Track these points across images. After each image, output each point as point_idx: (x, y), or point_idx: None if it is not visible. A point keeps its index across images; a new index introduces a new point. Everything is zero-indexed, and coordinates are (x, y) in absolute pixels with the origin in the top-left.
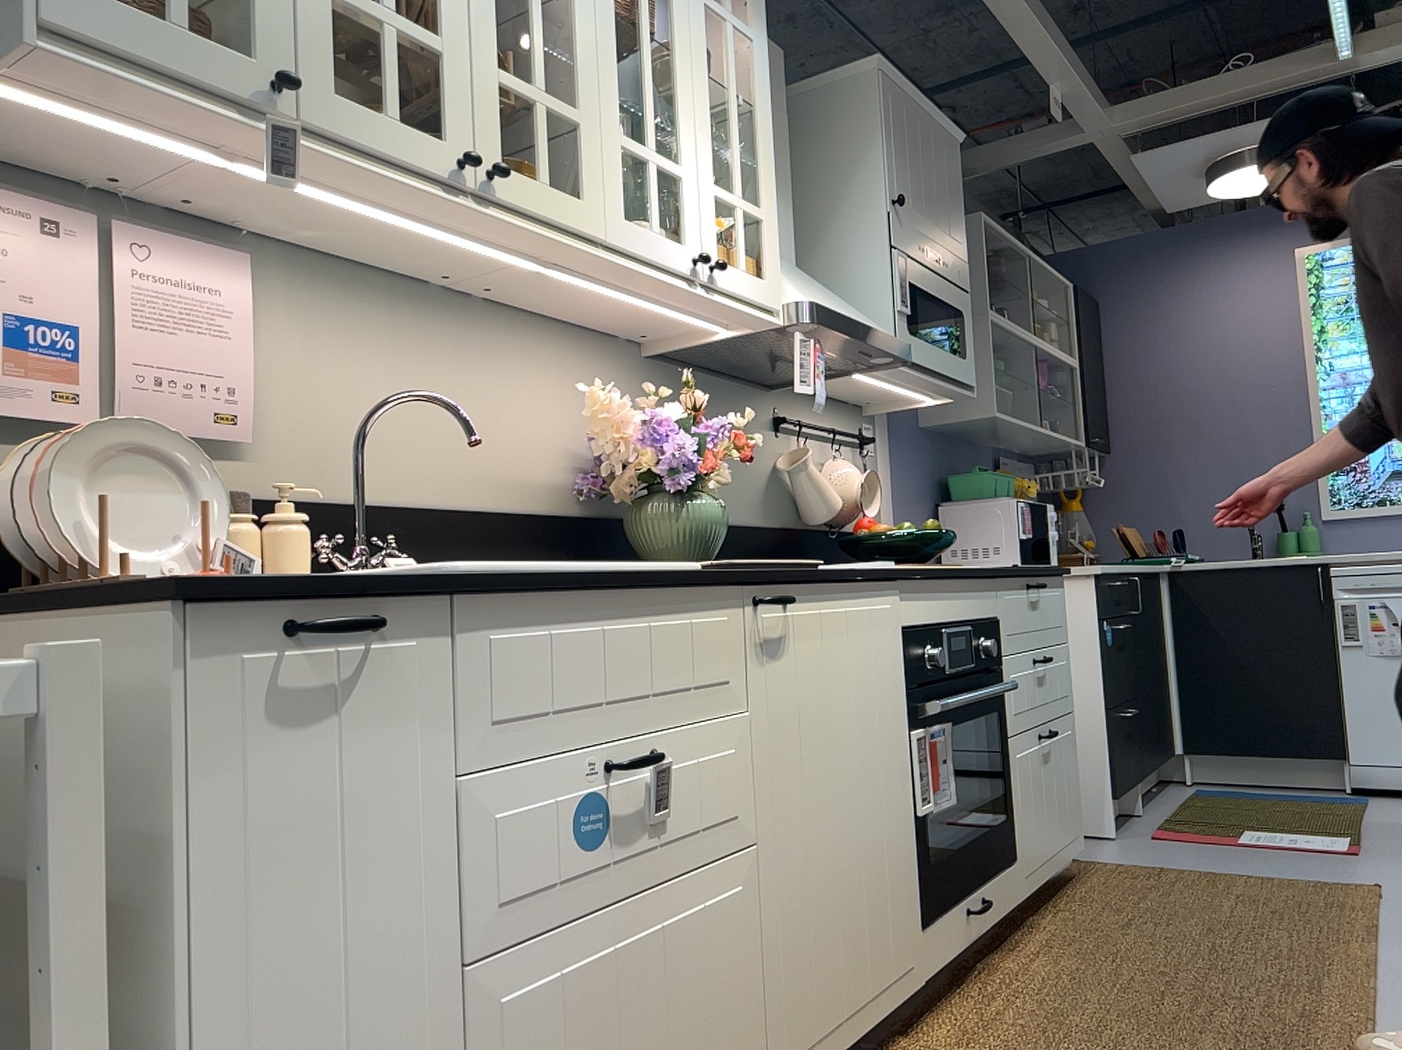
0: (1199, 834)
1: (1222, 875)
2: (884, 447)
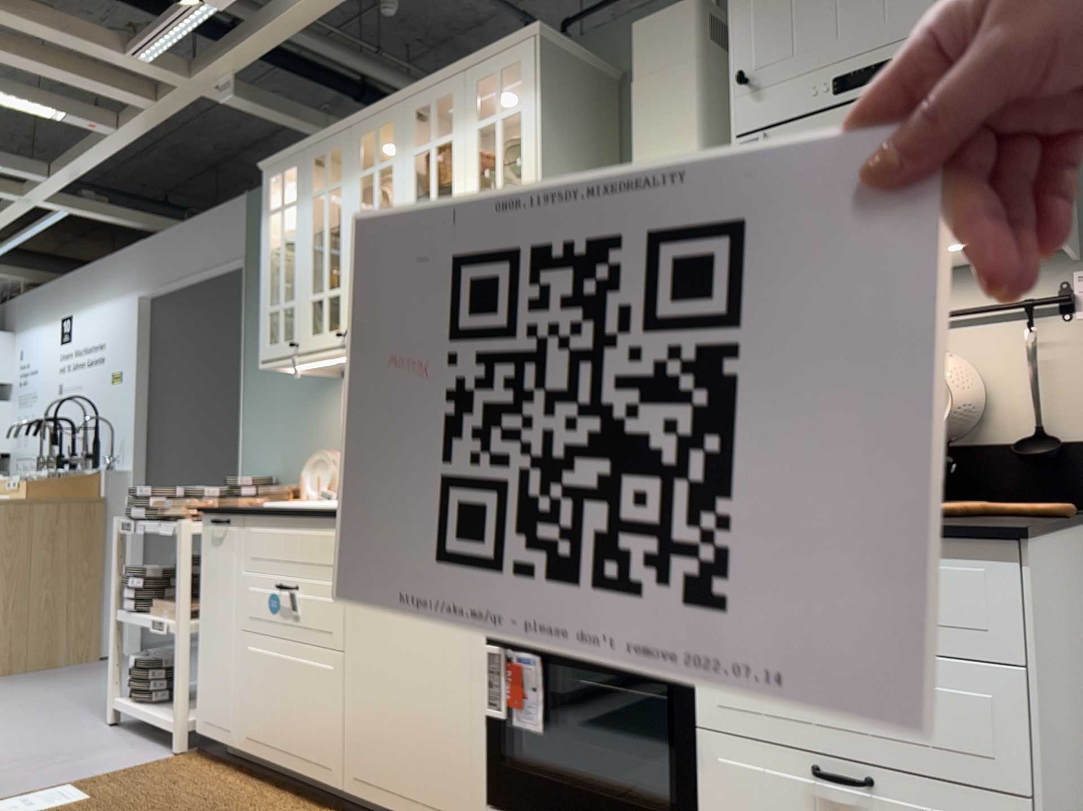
0: None
1: None
2: None
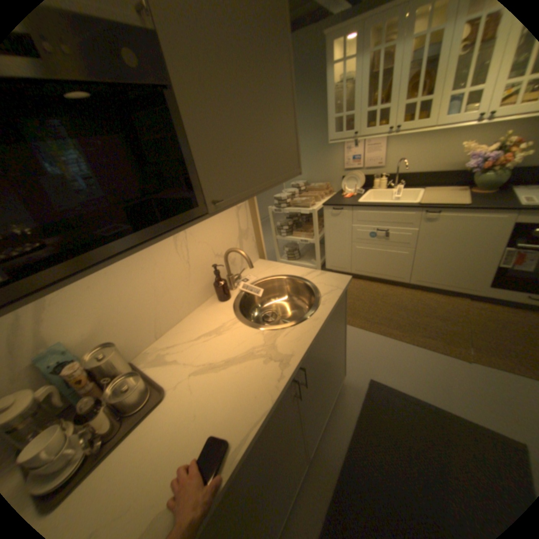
0: None
1: None
2: None
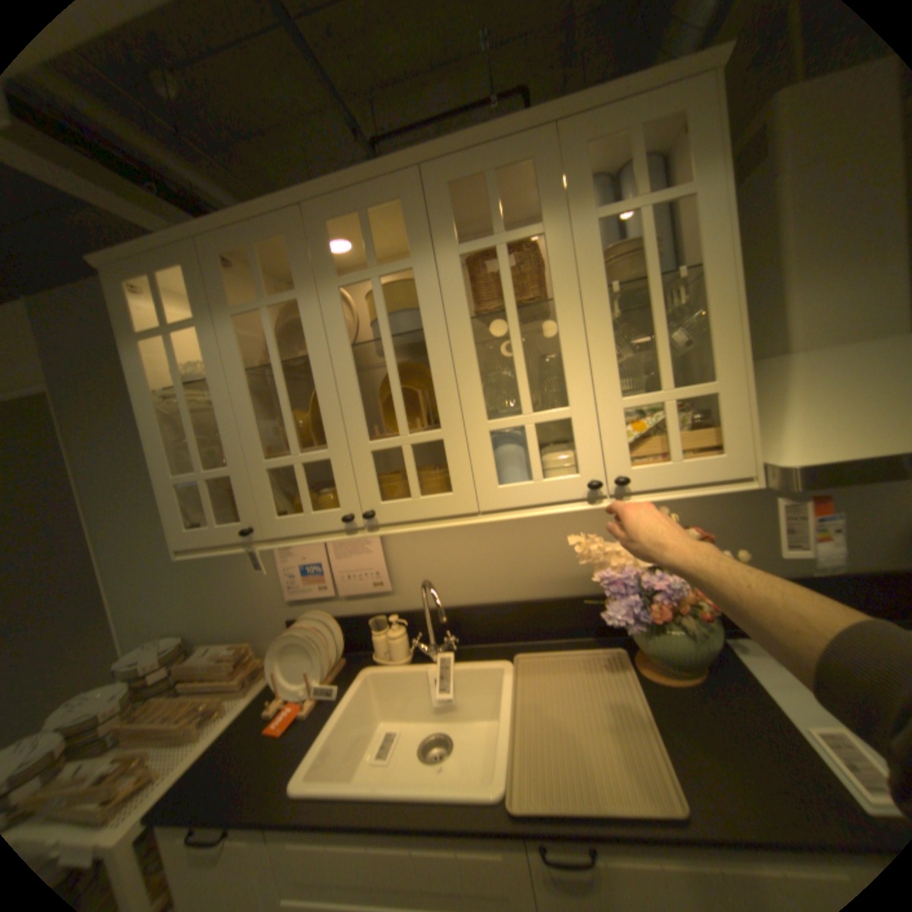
0: None
1: None
2: None
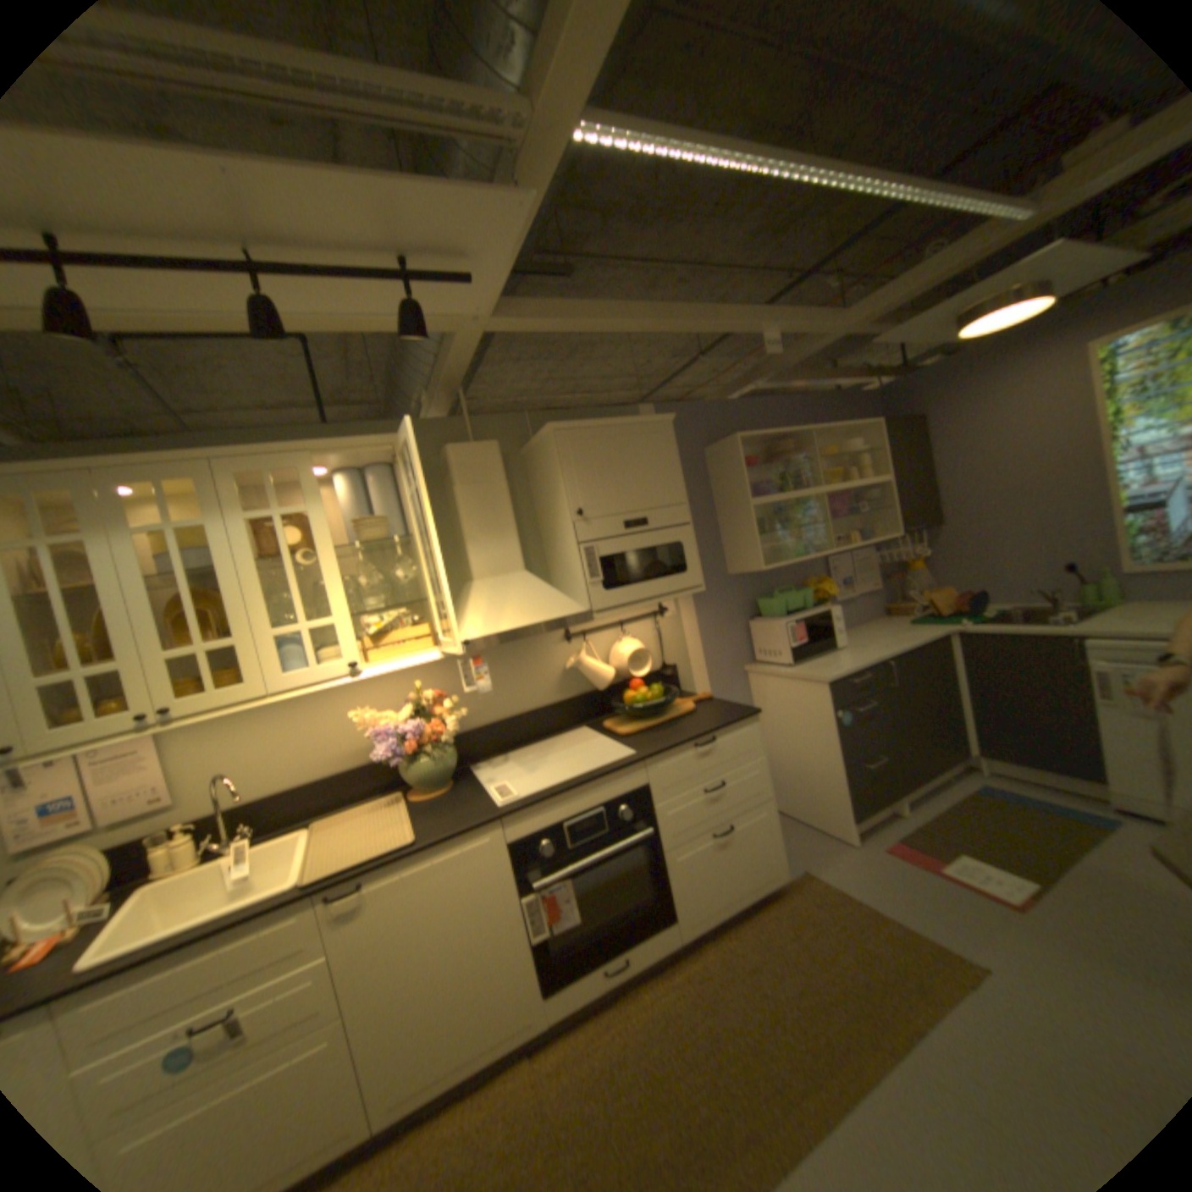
0: (921, 859)
1: (880, 923)
2: (683, 606)
